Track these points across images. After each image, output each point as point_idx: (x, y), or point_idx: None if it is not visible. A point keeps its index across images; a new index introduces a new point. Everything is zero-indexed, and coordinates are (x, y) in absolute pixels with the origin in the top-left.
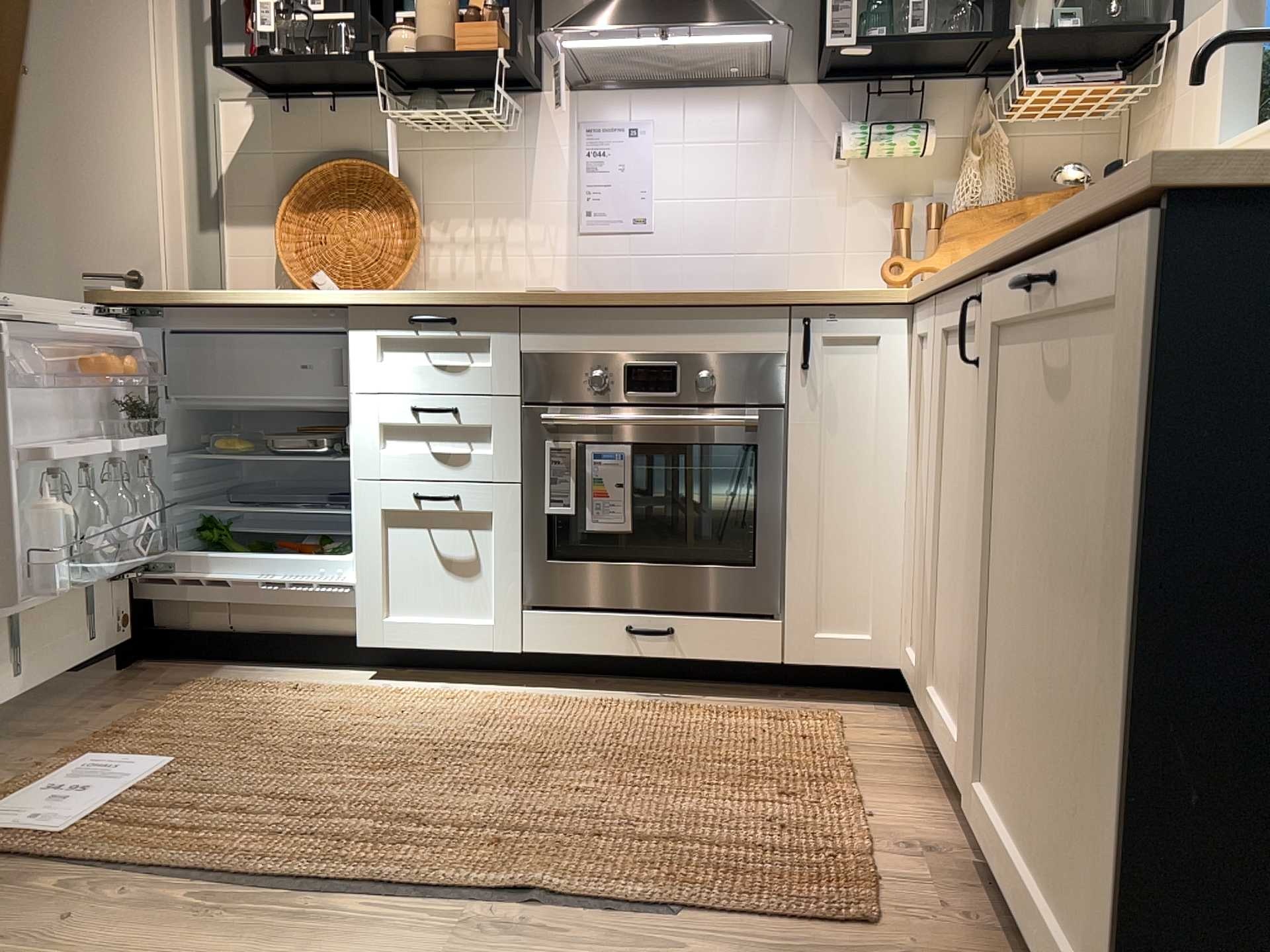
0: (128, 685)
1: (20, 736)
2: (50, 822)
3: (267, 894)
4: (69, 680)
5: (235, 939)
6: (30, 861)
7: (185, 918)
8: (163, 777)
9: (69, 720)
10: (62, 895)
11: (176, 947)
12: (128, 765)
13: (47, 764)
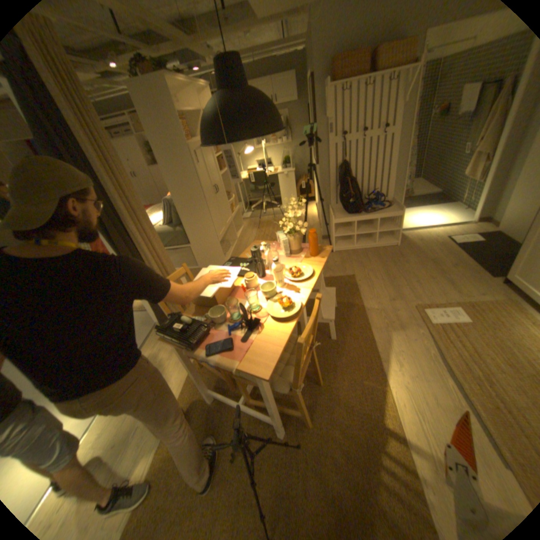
0: (498, 289)
1: (459, 291)
2: (436, 318)
3: (445, 364)
4: (488, 279)
5: (430, 366)
6: (425, 323)
7: (429, 355)
8: (465, 323)
9: (472, 292)
10: (422, 333)
11: (422, 358)
12: (463, 315)
13: (454, 302)
